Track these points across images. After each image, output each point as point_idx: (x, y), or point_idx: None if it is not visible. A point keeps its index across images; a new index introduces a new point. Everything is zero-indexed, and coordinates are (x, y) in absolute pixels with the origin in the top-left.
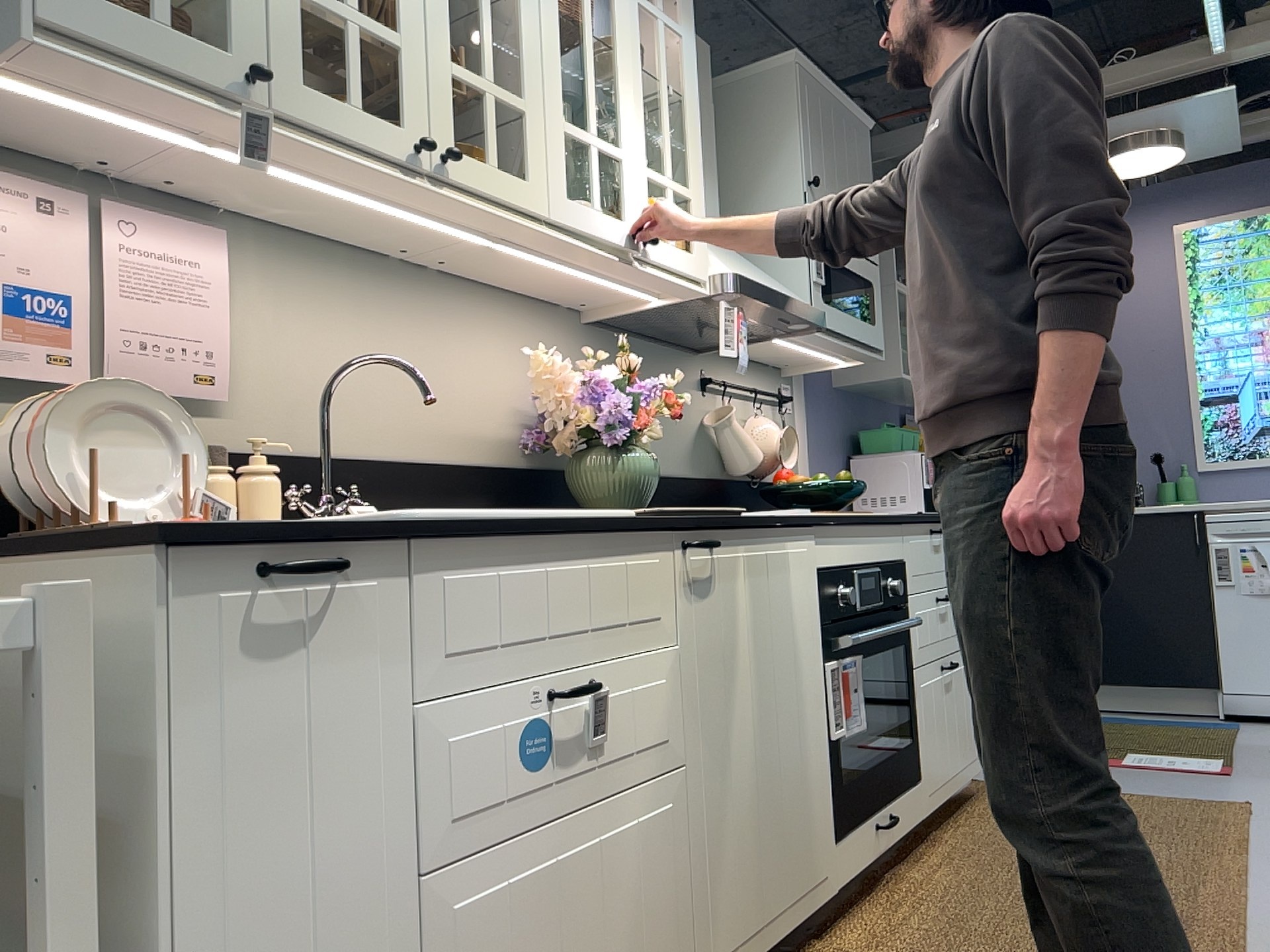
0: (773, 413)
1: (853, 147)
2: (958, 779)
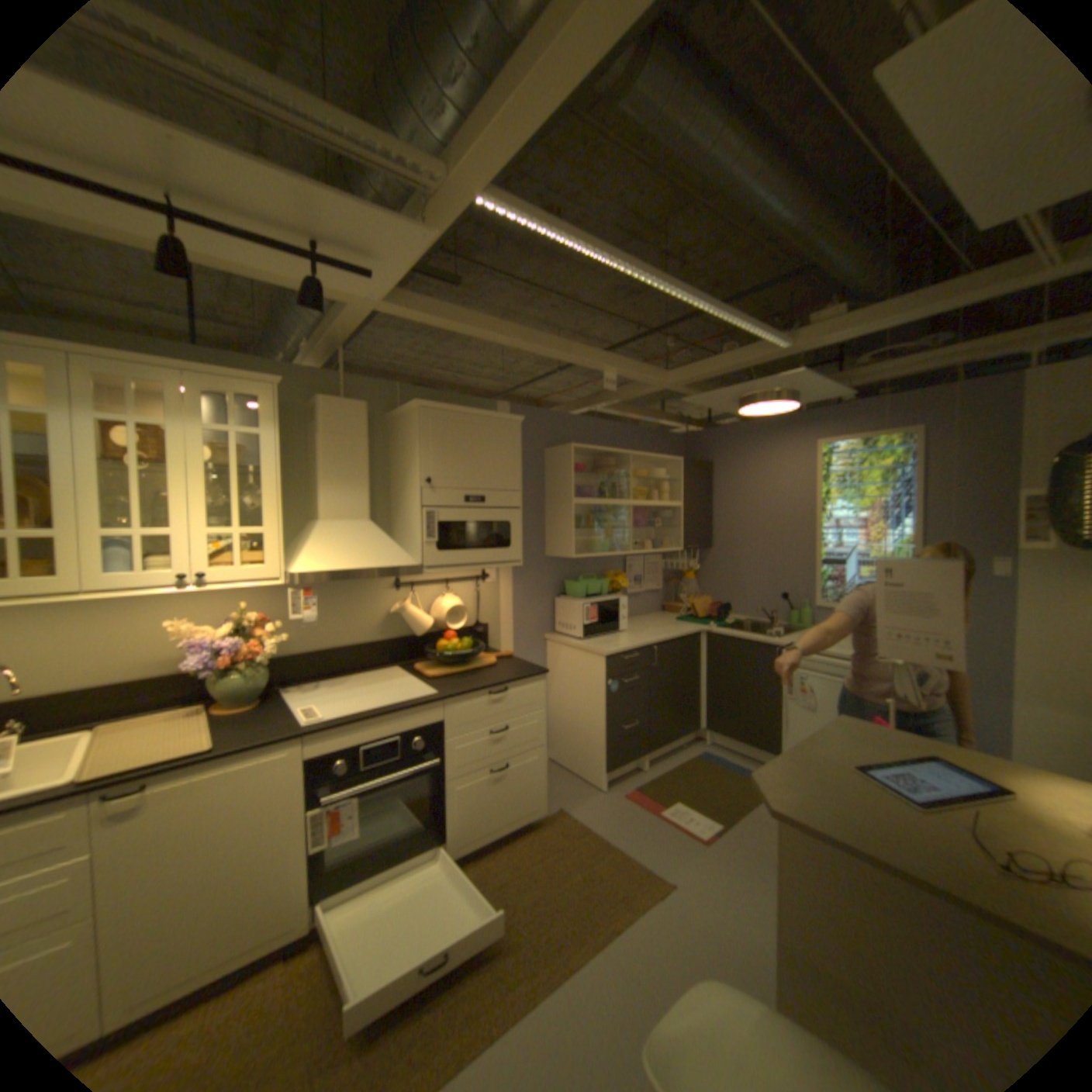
0: (471, 586)
1: (493, 440)
2: (504, 830)
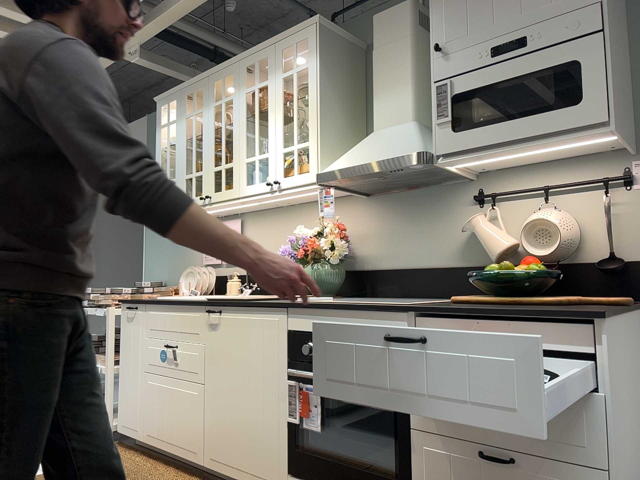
0: (597, 197)
1: None
2: None
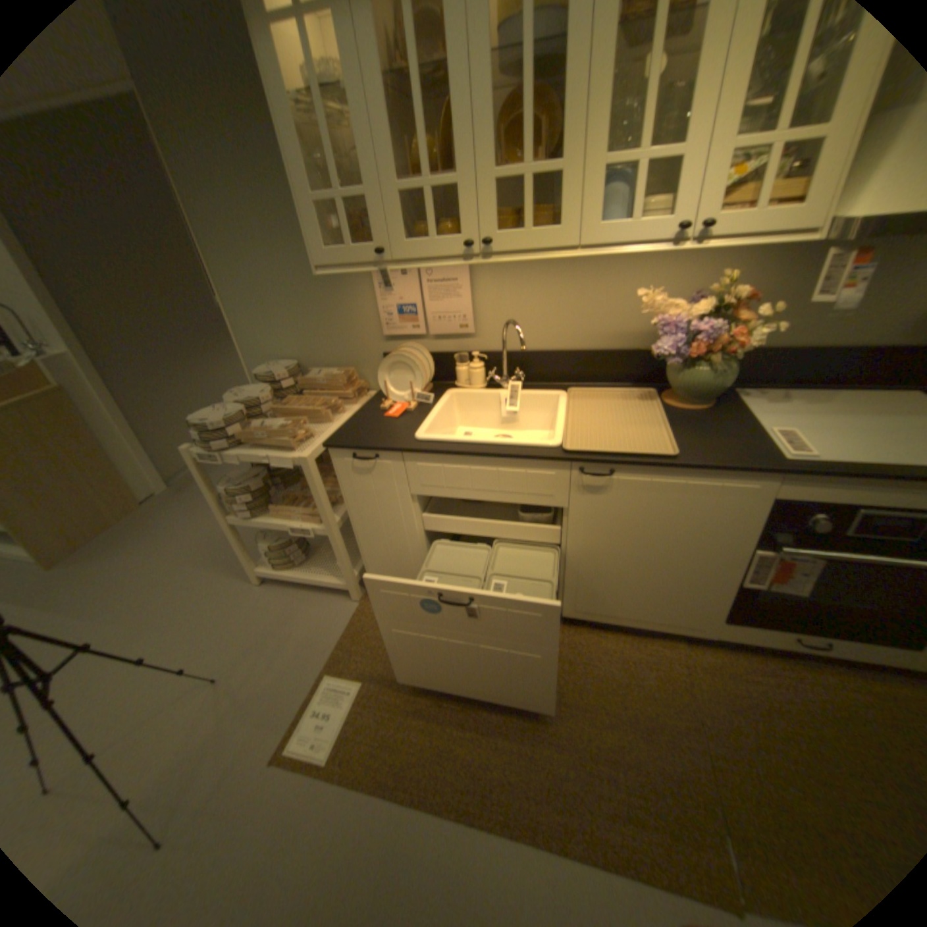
0: None
1: None
2: None
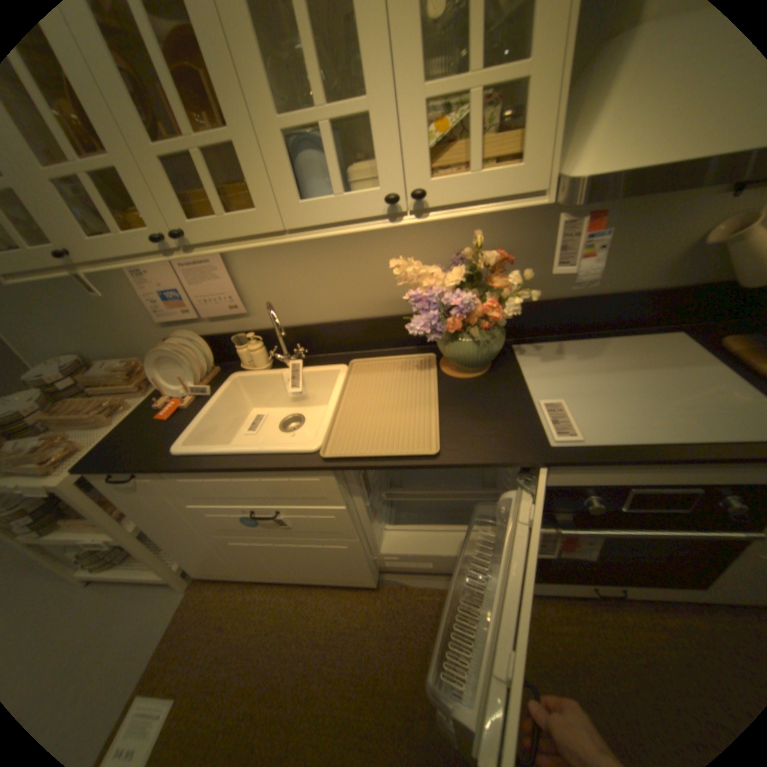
0: None
1: None
2: None
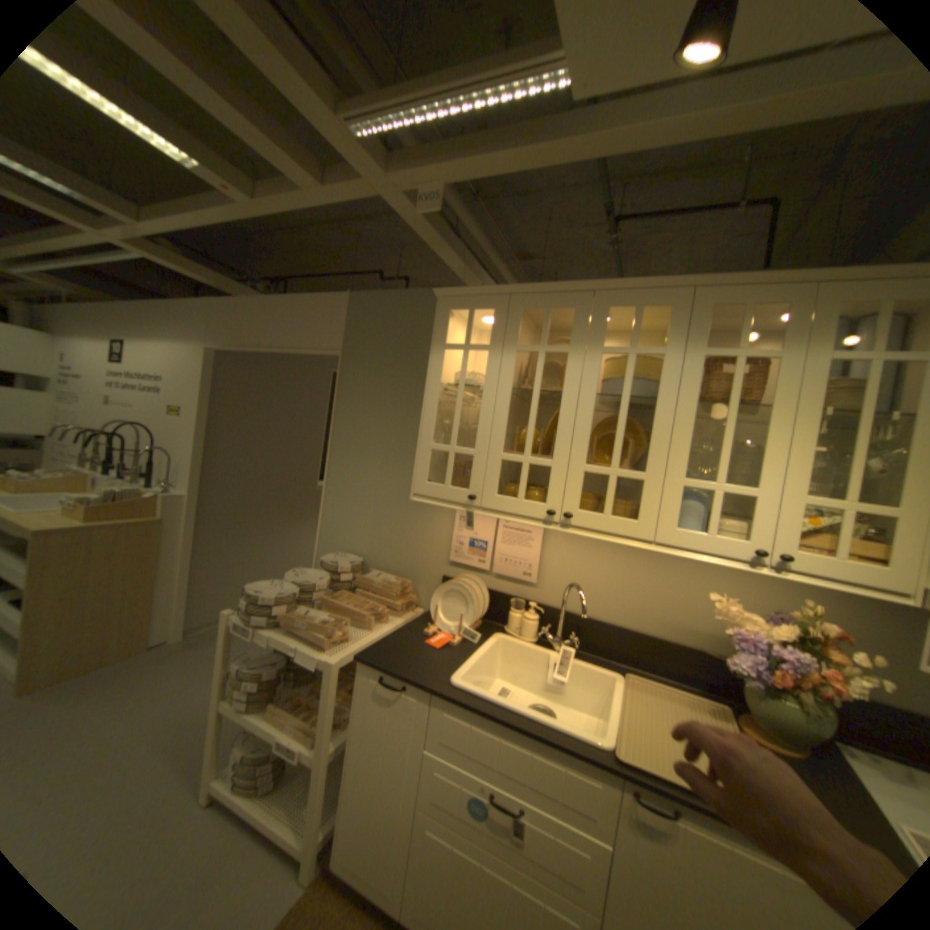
0: None
1: None
2: None
